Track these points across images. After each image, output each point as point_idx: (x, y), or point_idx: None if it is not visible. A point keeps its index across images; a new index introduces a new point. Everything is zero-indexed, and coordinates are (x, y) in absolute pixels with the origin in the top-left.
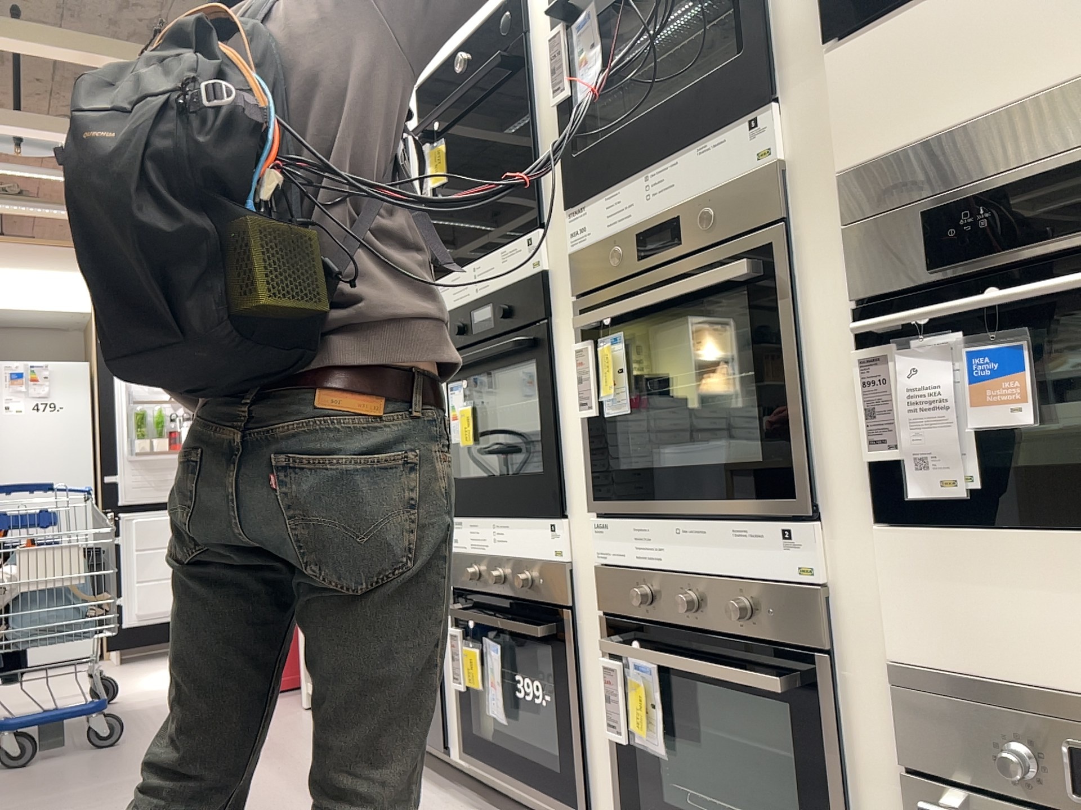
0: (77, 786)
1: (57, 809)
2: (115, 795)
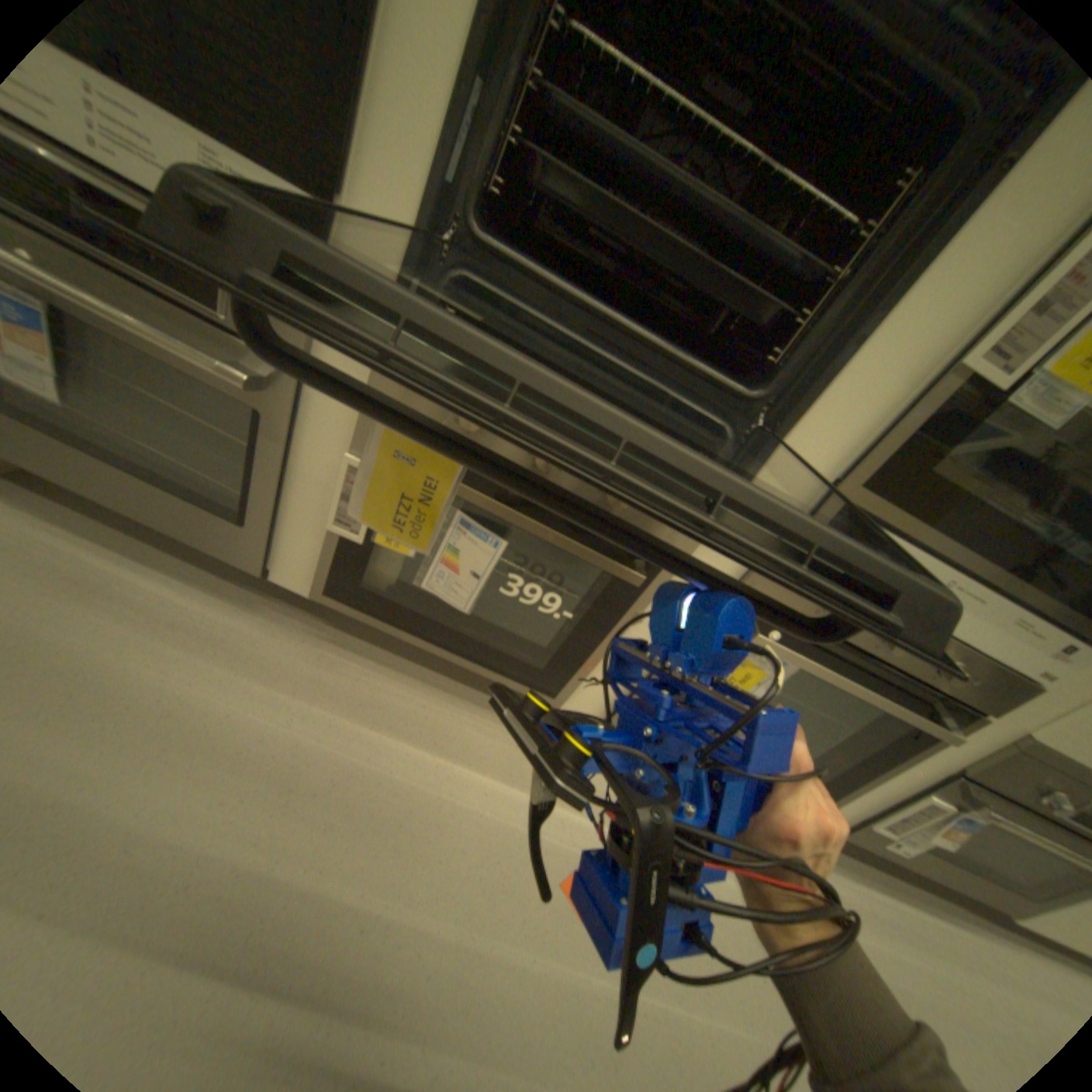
0: None
1: None
2: None
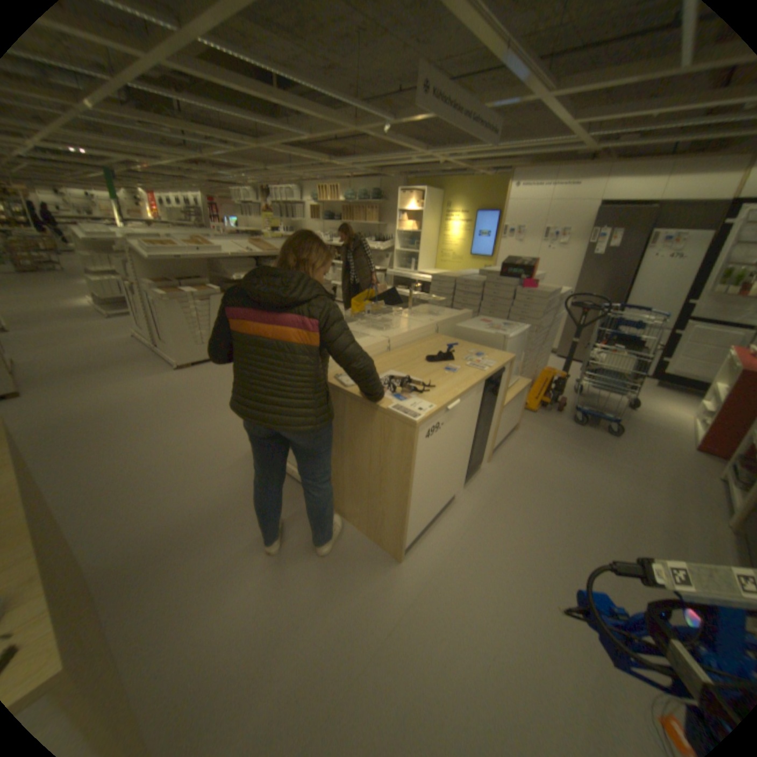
0: (590, 451)
1: (577, 458)
2: (598, 467)
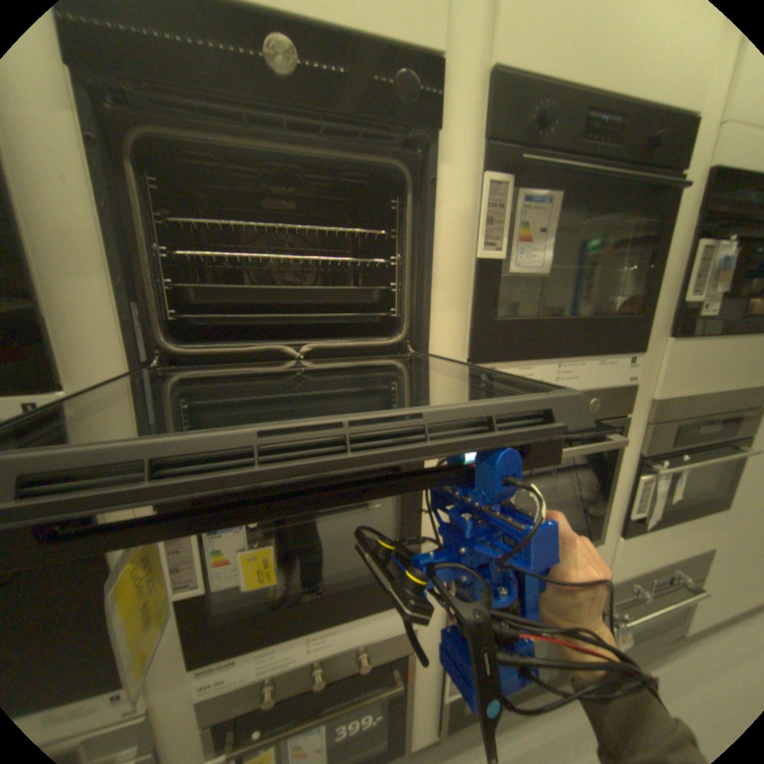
0: None
1: None
2: None
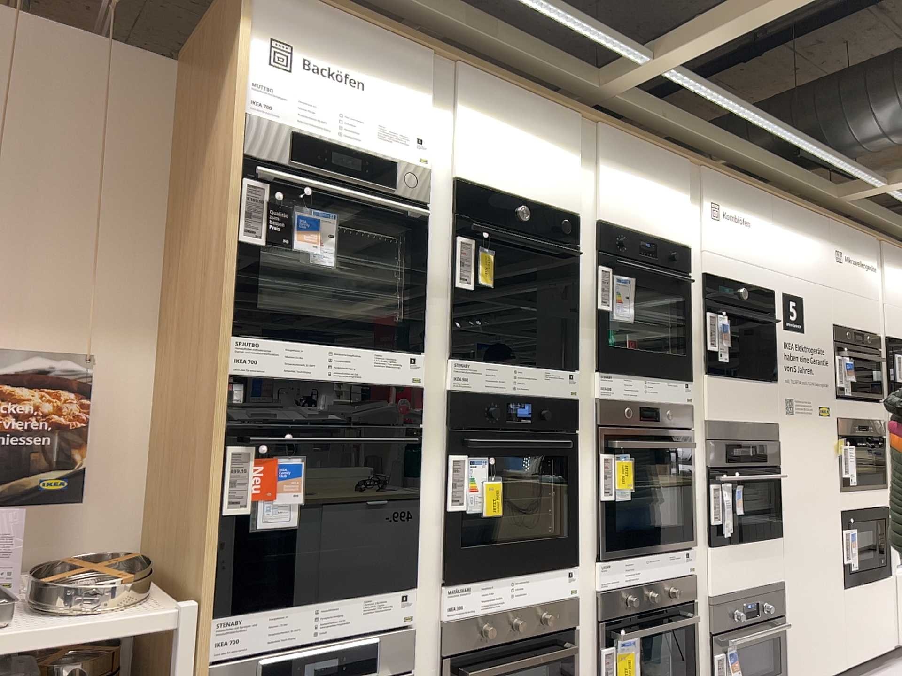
0: None
1: None
2: None
